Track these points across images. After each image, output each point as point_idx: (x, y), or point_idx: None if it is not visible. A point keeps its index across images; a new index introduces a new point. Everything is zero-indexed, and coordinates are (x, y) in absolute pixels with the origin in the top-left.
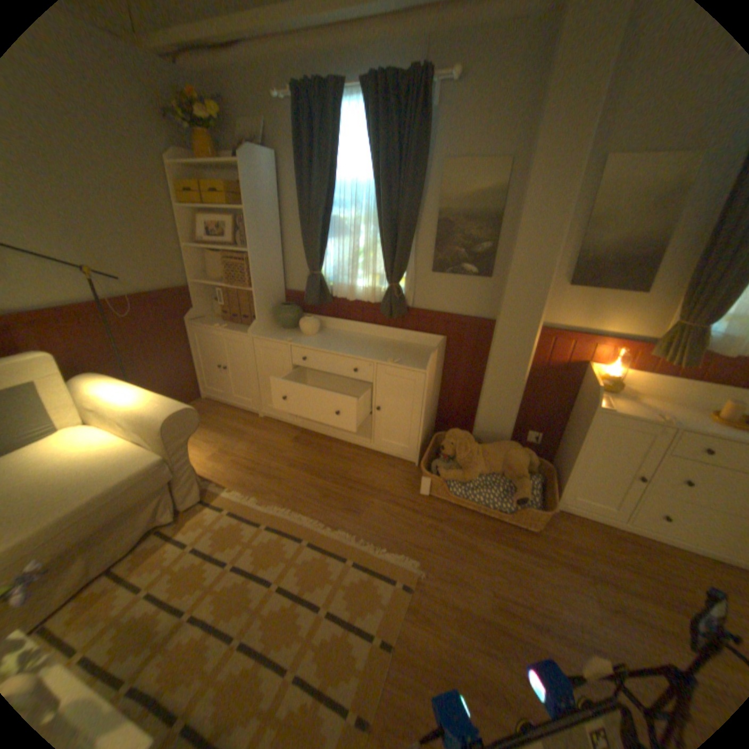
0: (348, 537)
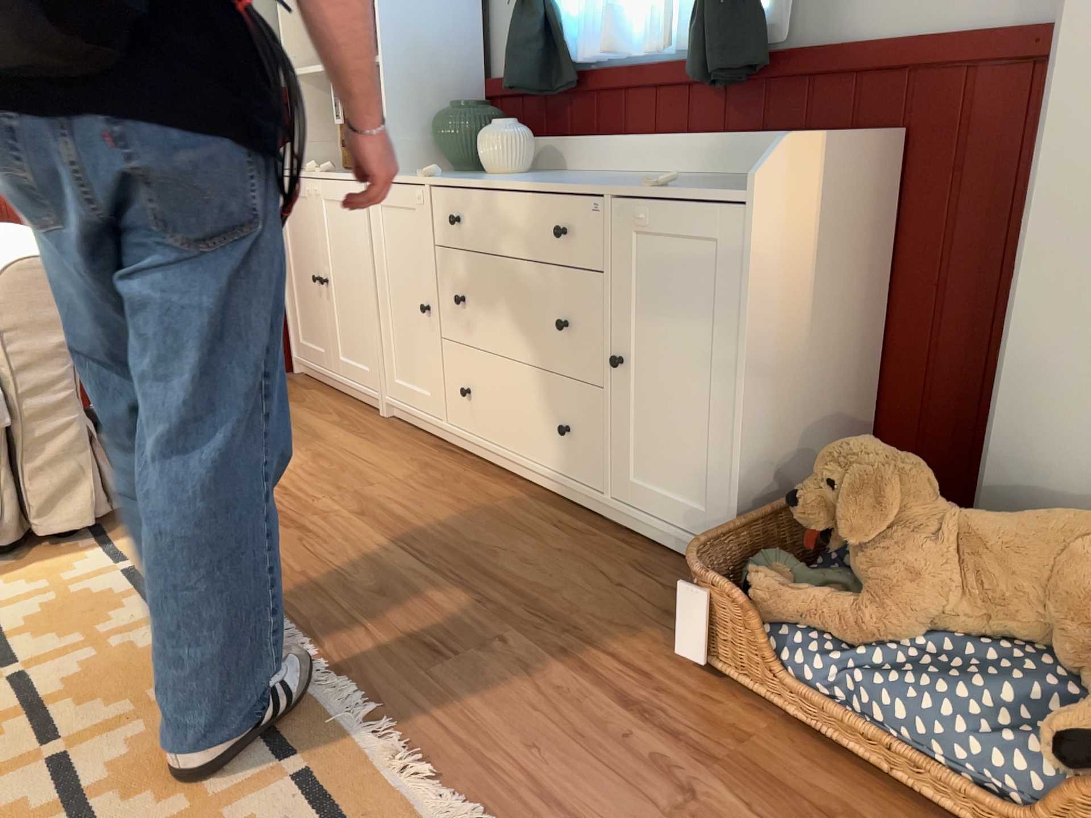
0: (356, 703)
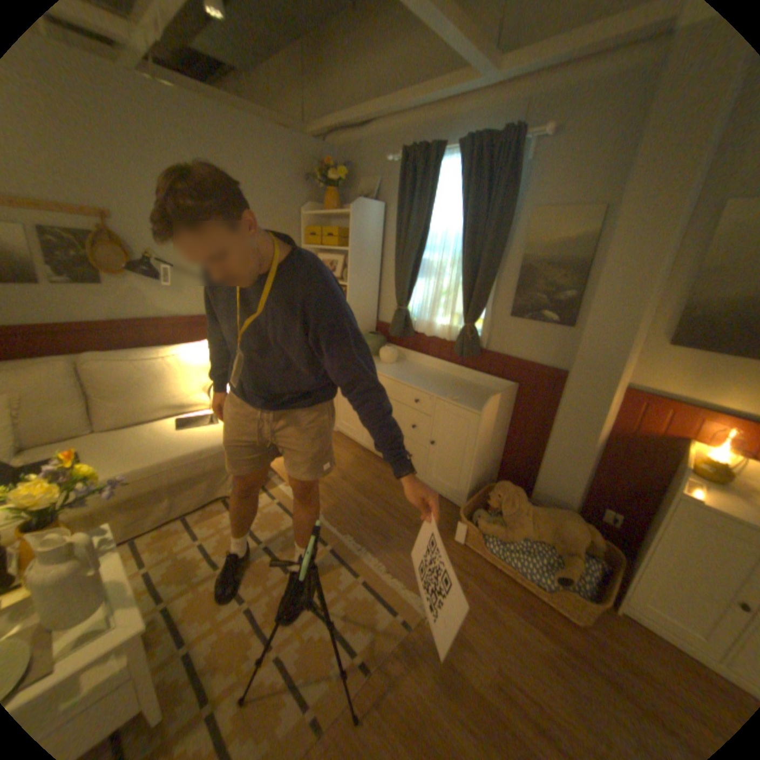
0: (369, 558)
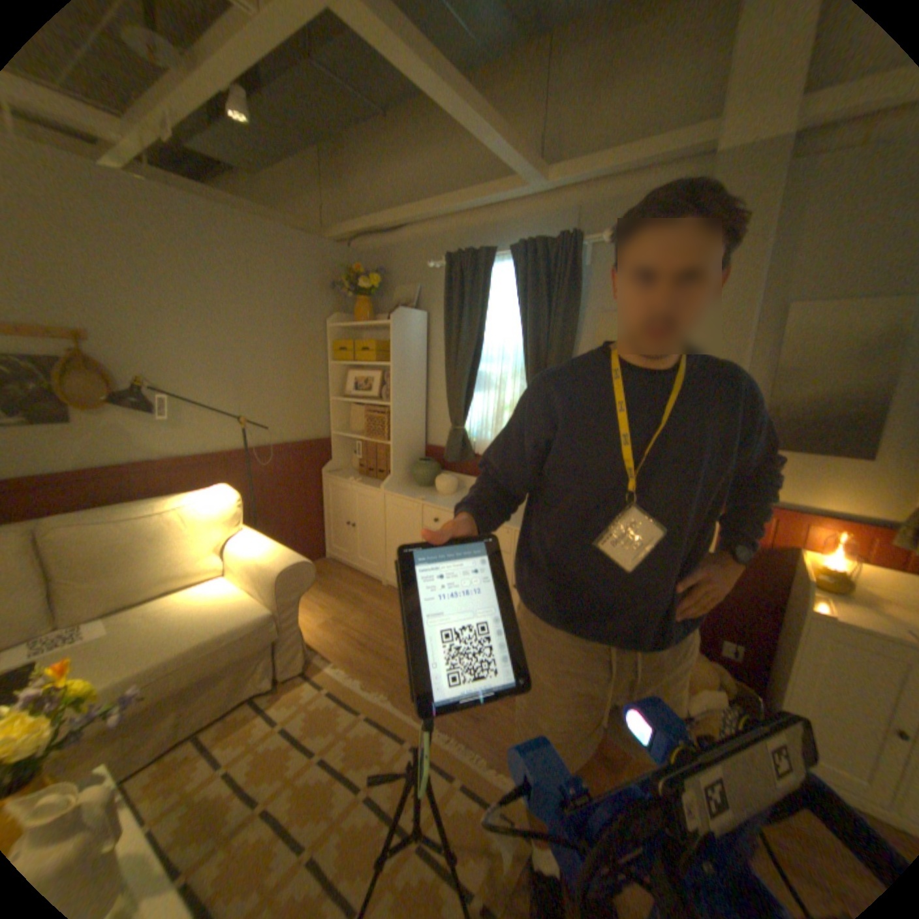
0: (462, 751)
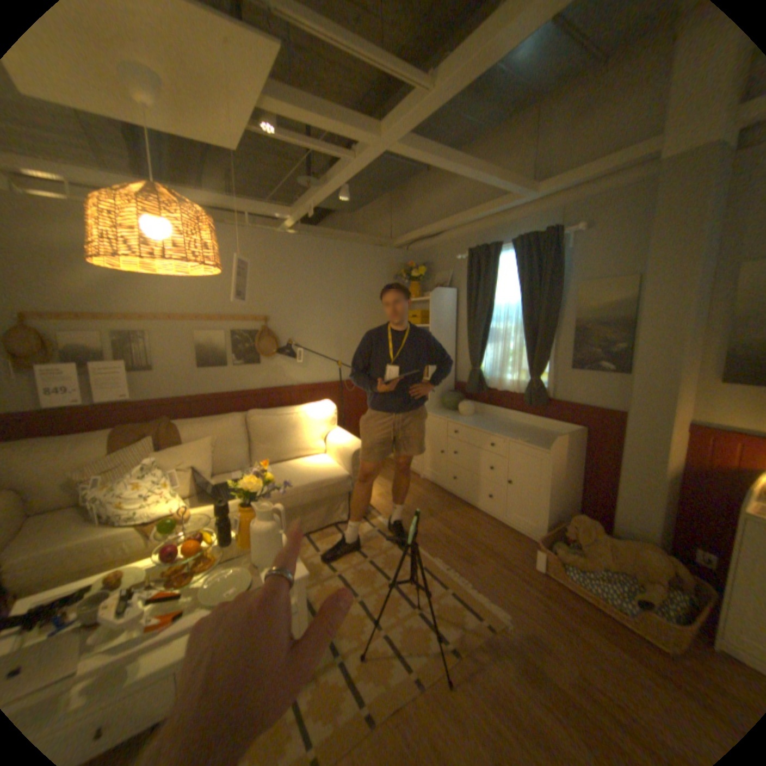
0: (457, 577)
